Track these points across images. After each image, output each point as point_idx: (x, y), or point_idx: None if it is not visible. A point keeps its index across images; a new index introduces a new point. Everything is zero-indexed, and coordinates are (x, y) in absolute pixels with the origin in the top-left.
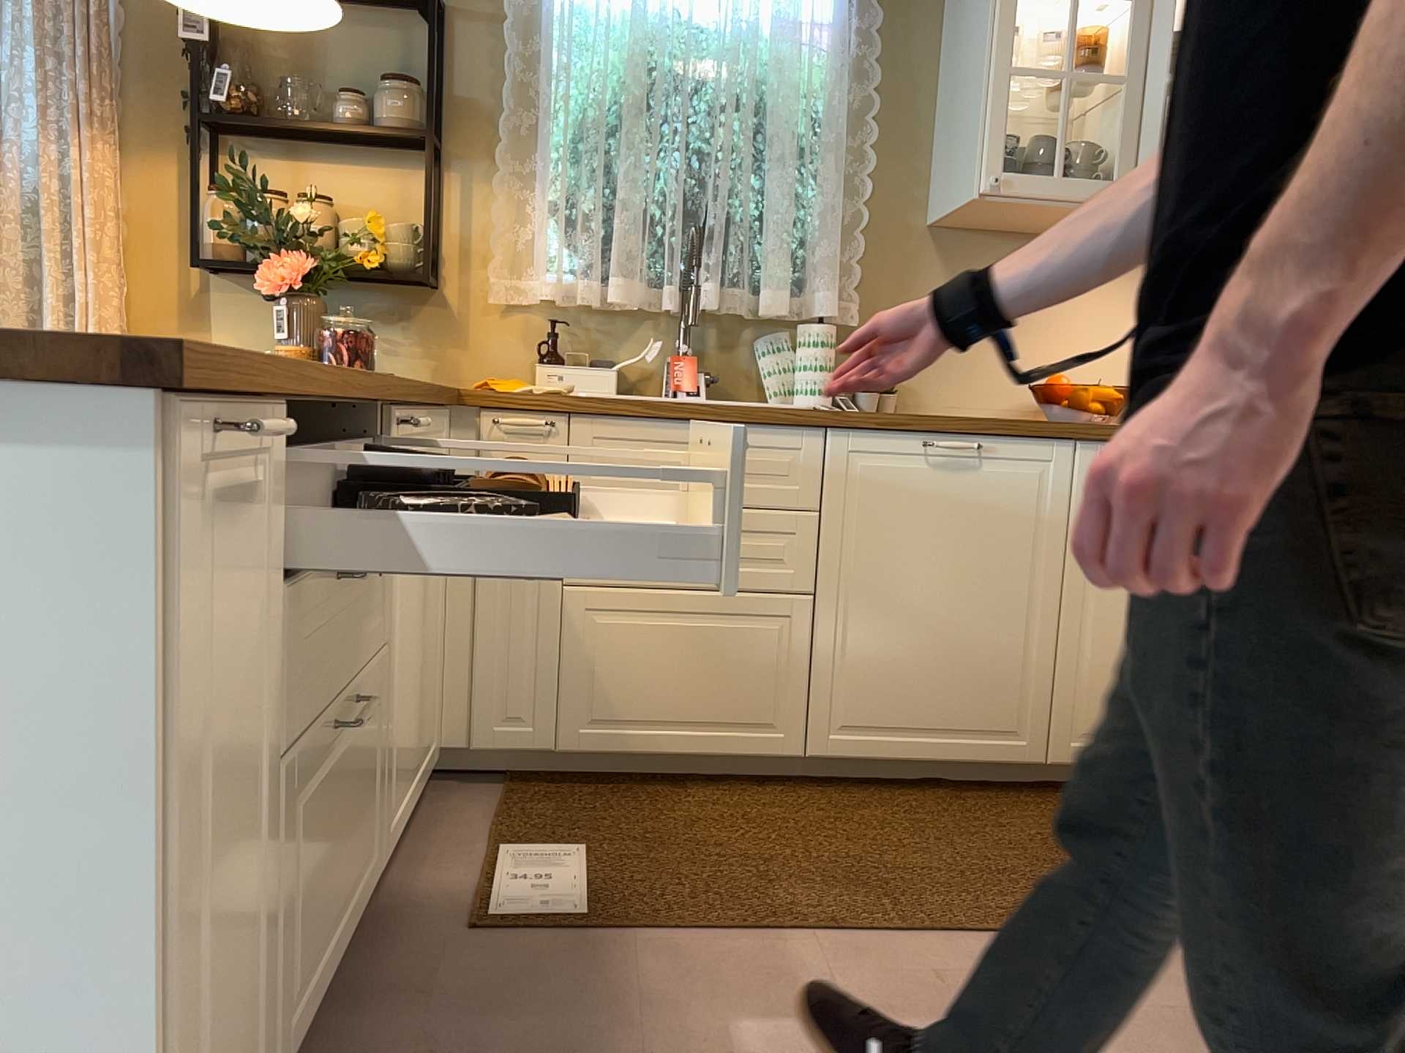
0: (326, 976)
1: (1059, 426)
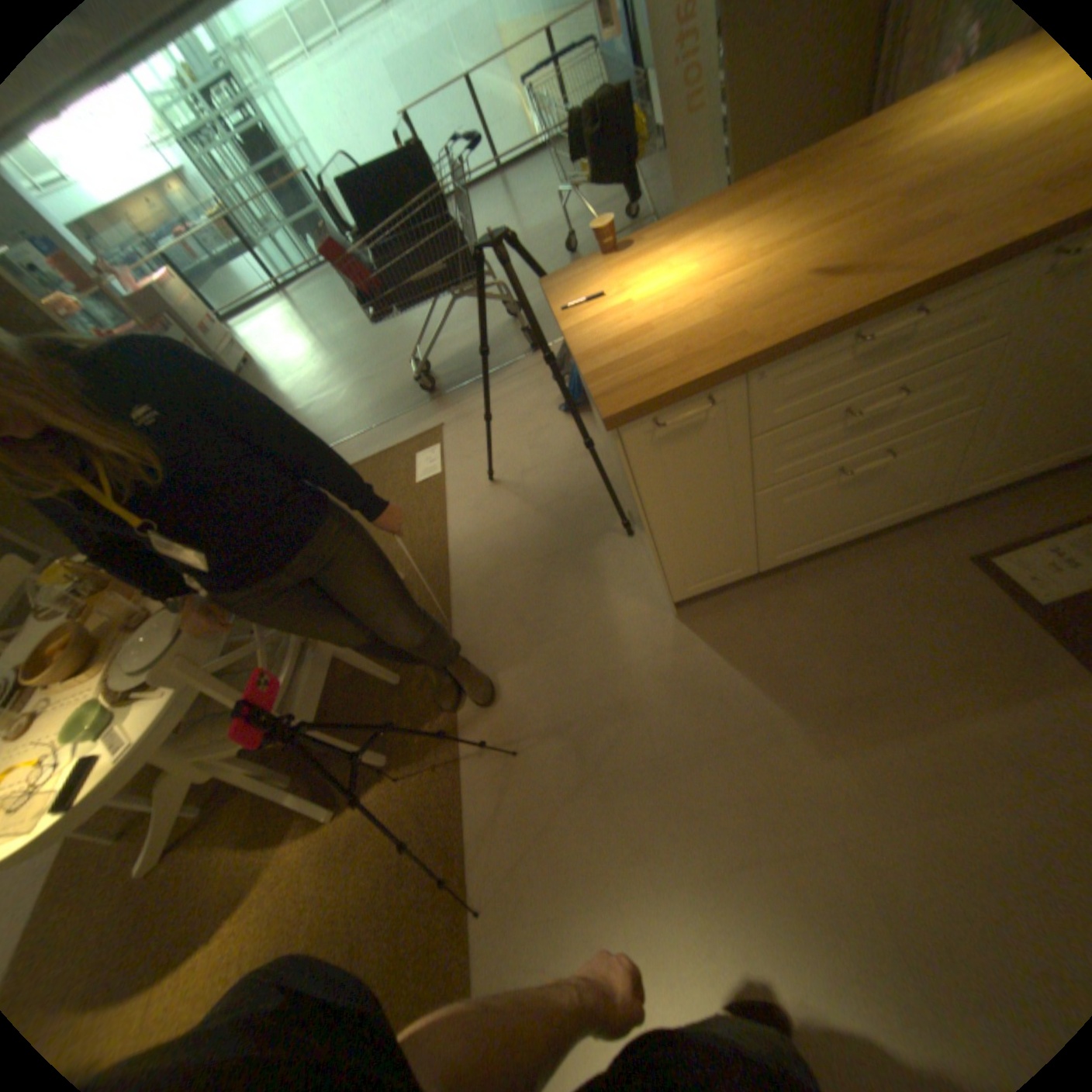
0: (845, 541)
1: None
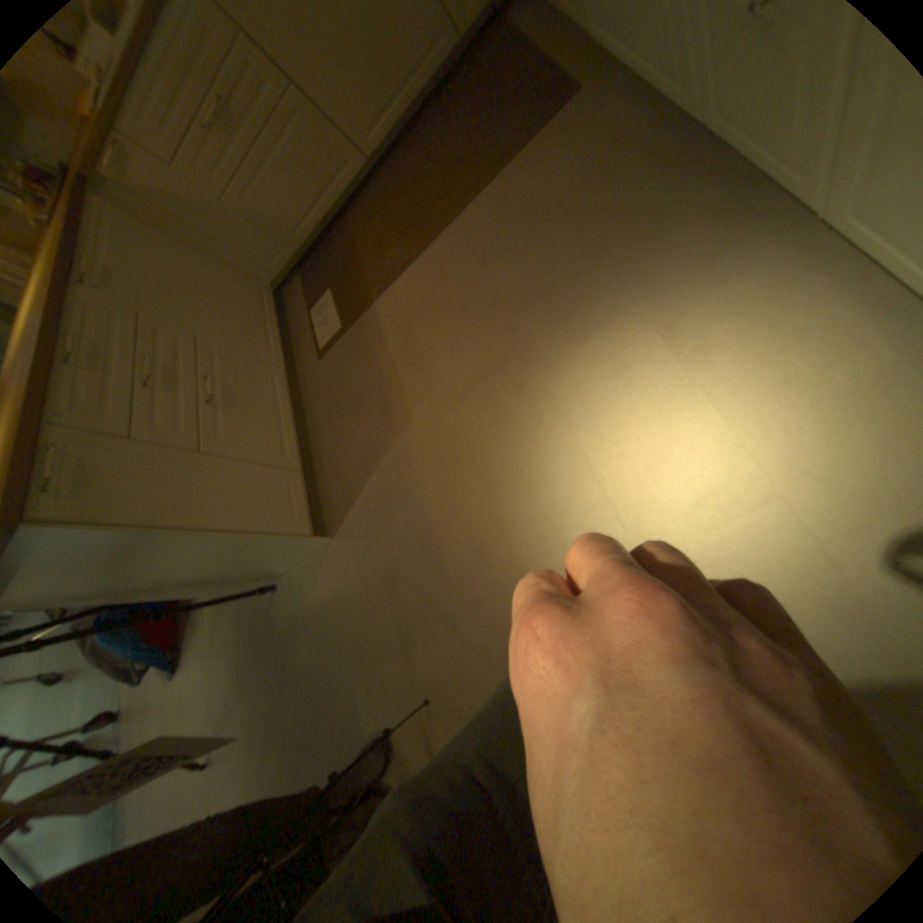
0: (294, 418)
1: None
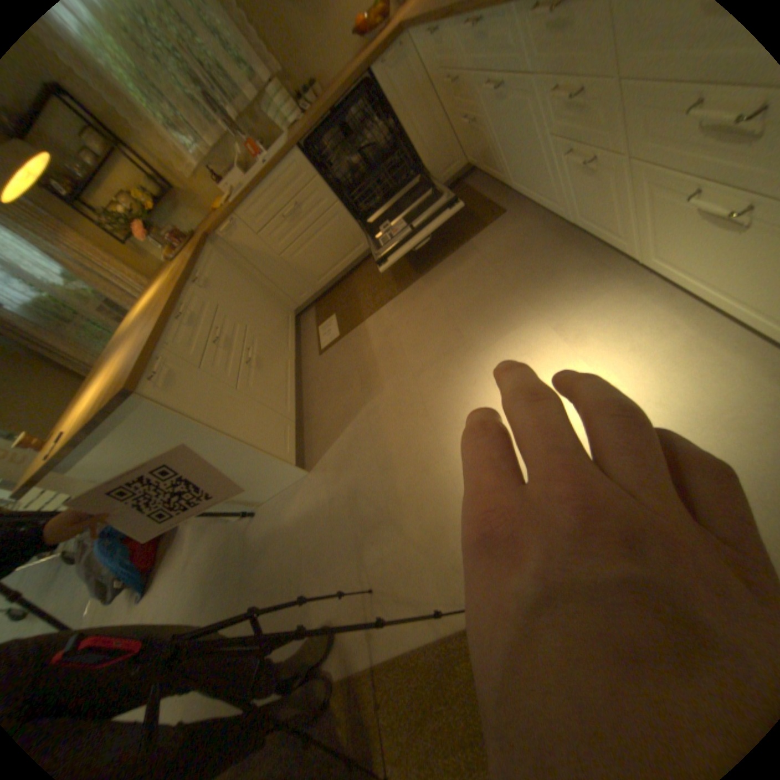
0: (295, 389)
1: (360, 67)
